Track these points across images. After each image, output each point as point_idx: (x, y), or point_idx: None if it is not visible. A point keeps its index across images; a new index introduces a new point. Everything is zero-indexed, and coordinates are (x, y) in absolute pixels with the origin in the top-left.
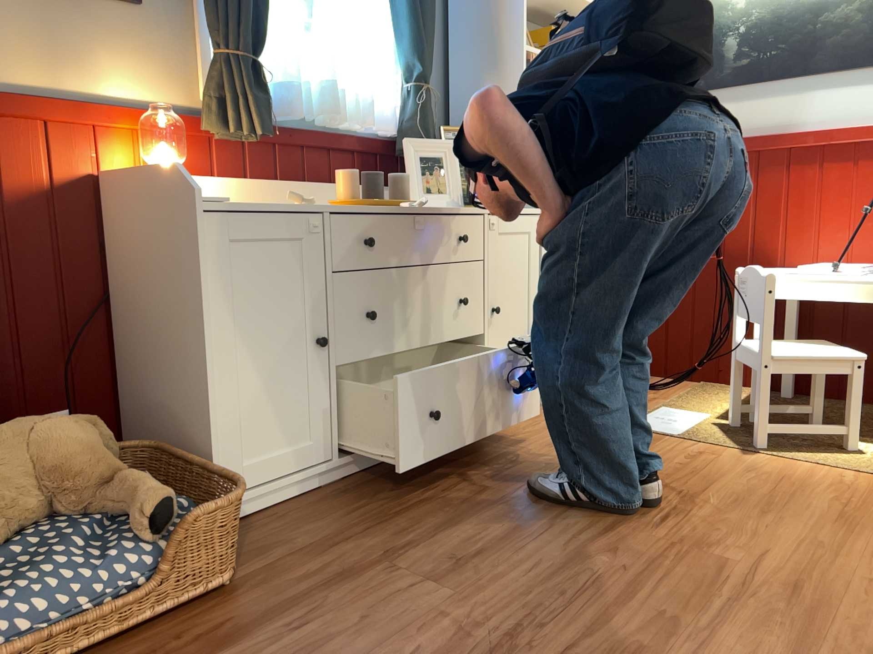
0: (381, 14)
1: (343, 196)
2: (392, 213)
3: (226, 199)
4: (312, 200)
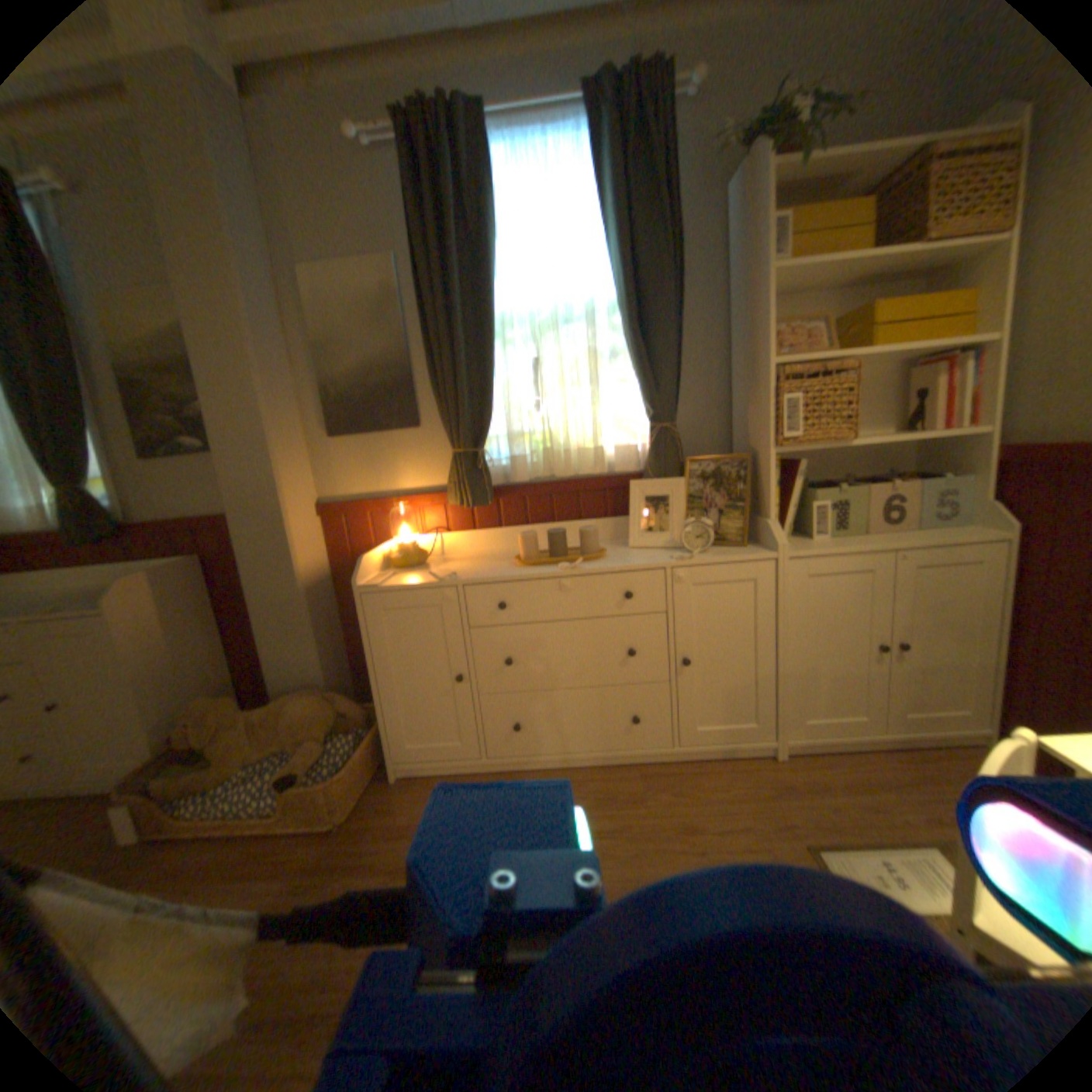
0: (624, 363)
1: (523, 554)
2: (535, 578)
3: (379, 583)
4: (454, 575)
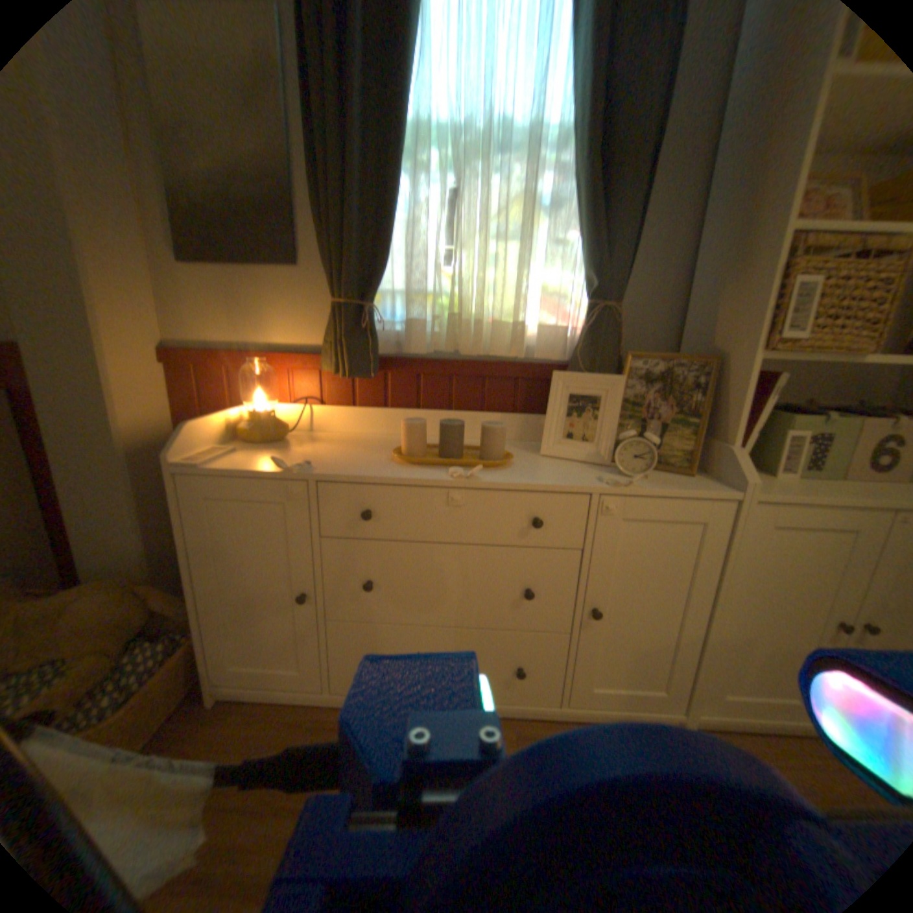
0: (569, 217)
1: (407, 447)
2: (417, 484)
3: (204, 464)
4: (308, 466)
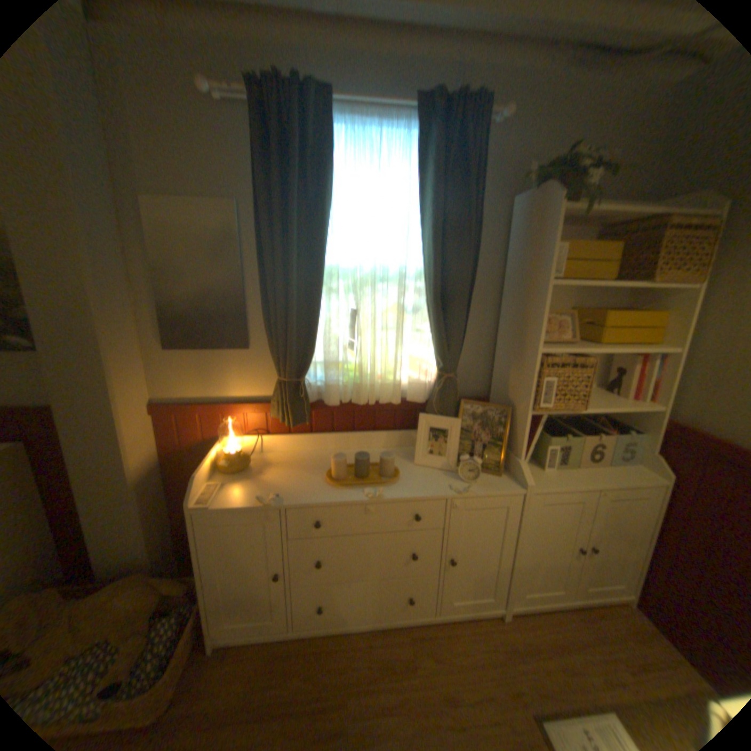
0: (423, 319)
1: (334, 472)
2: (346, 504)
3: (209, 505)
4: (277, 499)
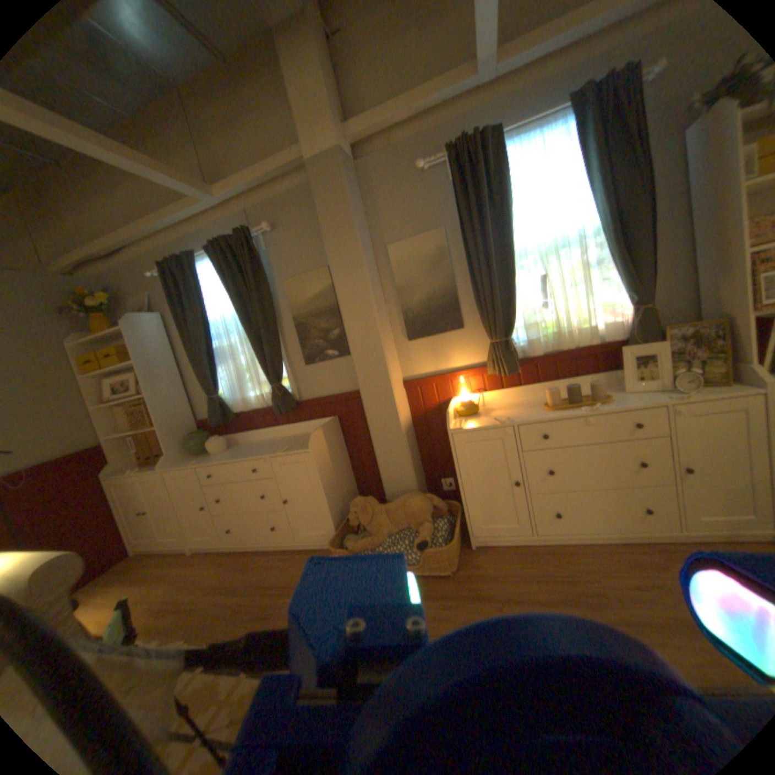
0: (608, 267)
1: (549, 402)
2: (566, 418)
3: (462, 426)
4: (509, 419)
